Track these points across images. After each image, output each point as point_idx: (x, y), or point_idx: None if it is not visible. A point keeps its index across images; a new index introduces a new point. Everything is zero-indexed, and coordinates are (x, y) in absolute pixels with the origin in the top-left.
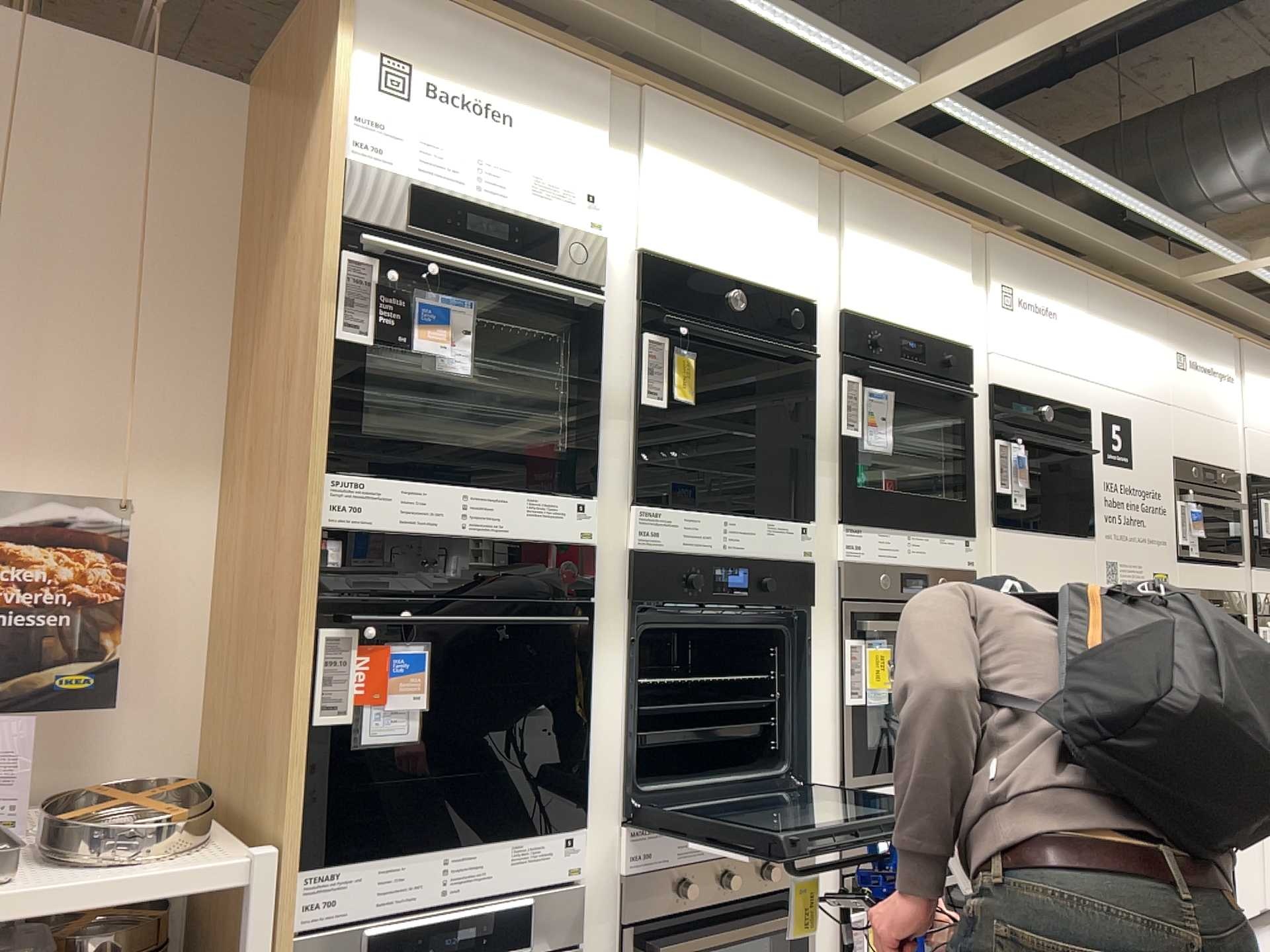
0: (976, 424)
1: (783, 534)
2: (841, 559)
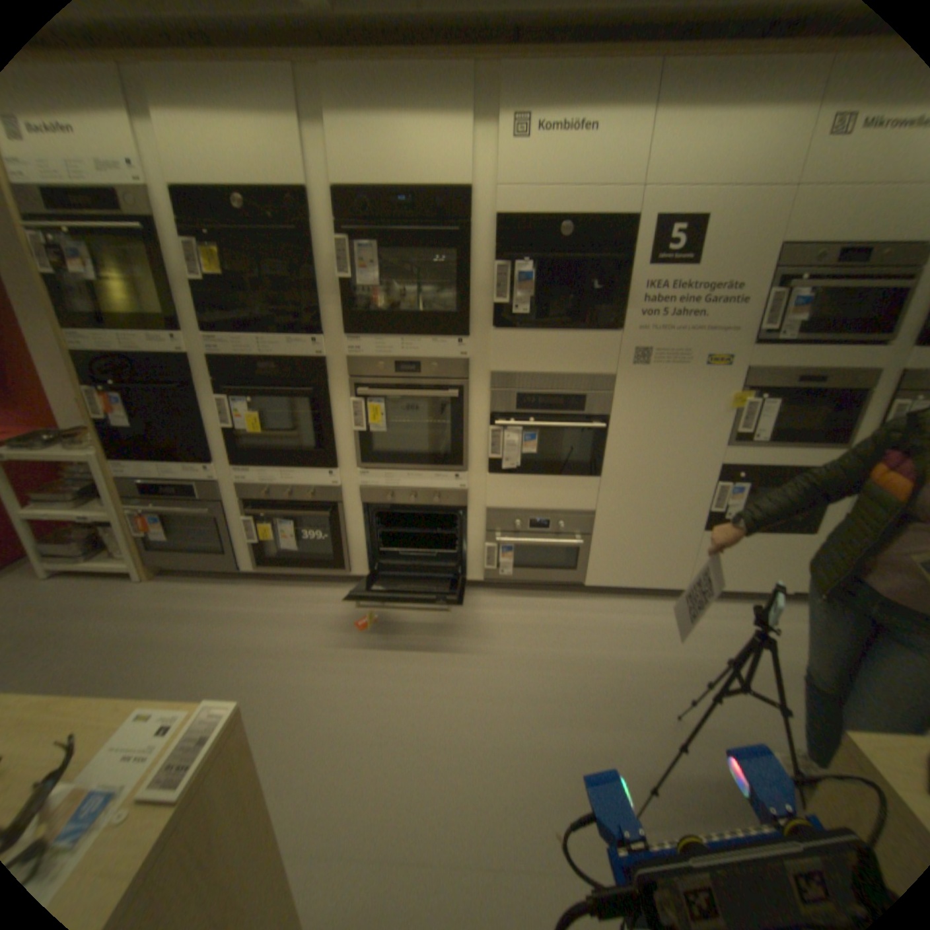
0: (479, 252)
1: (297, 344)
2: (346, 356)
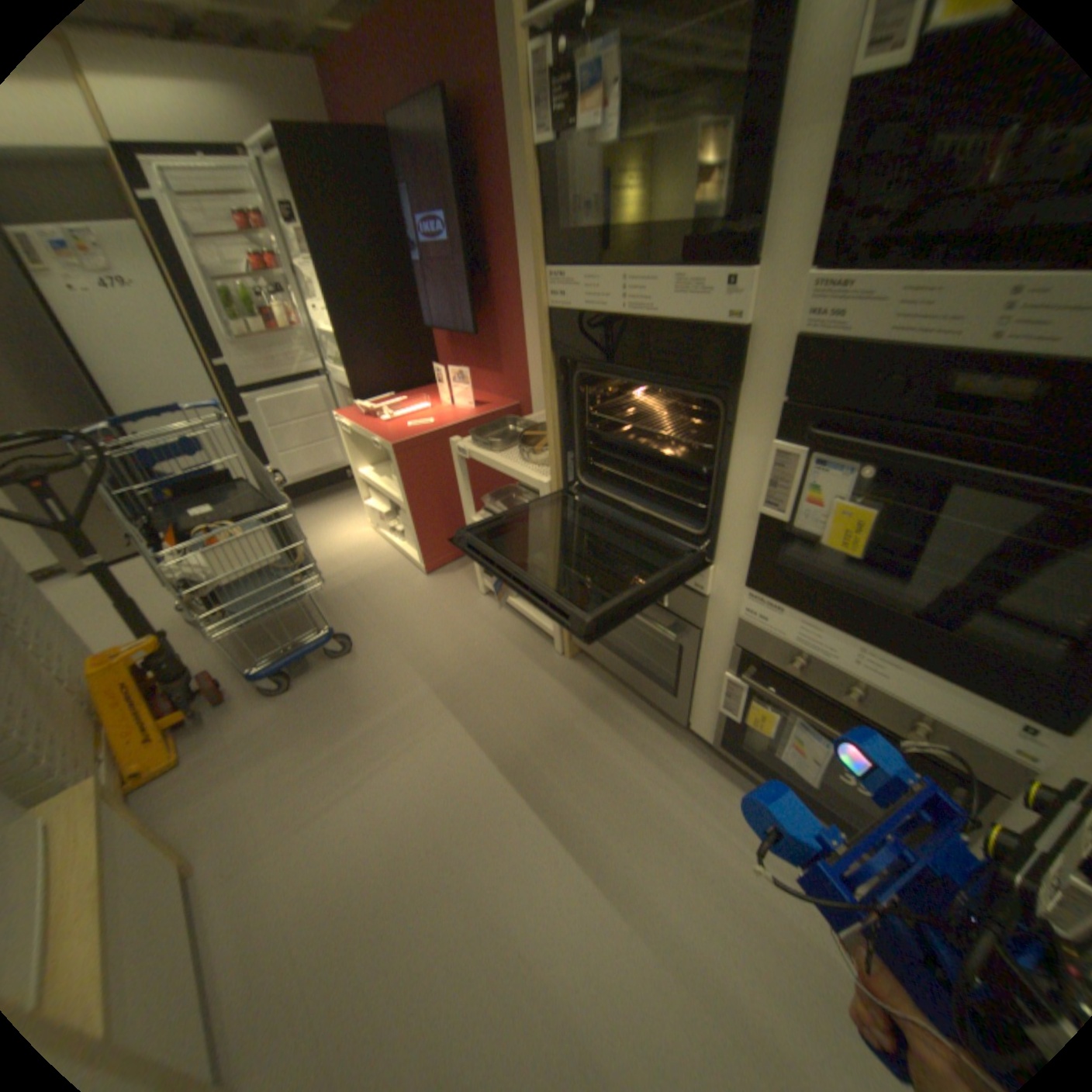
0: None
1: None
2: None
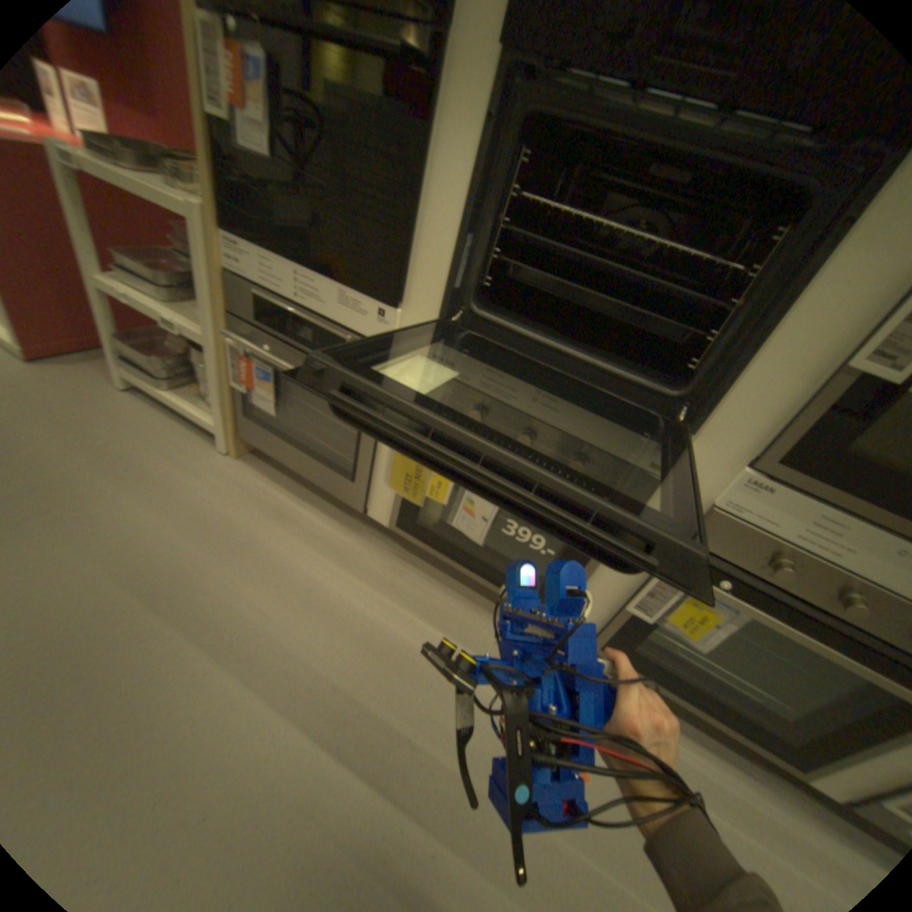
0: None
1: None
2: None
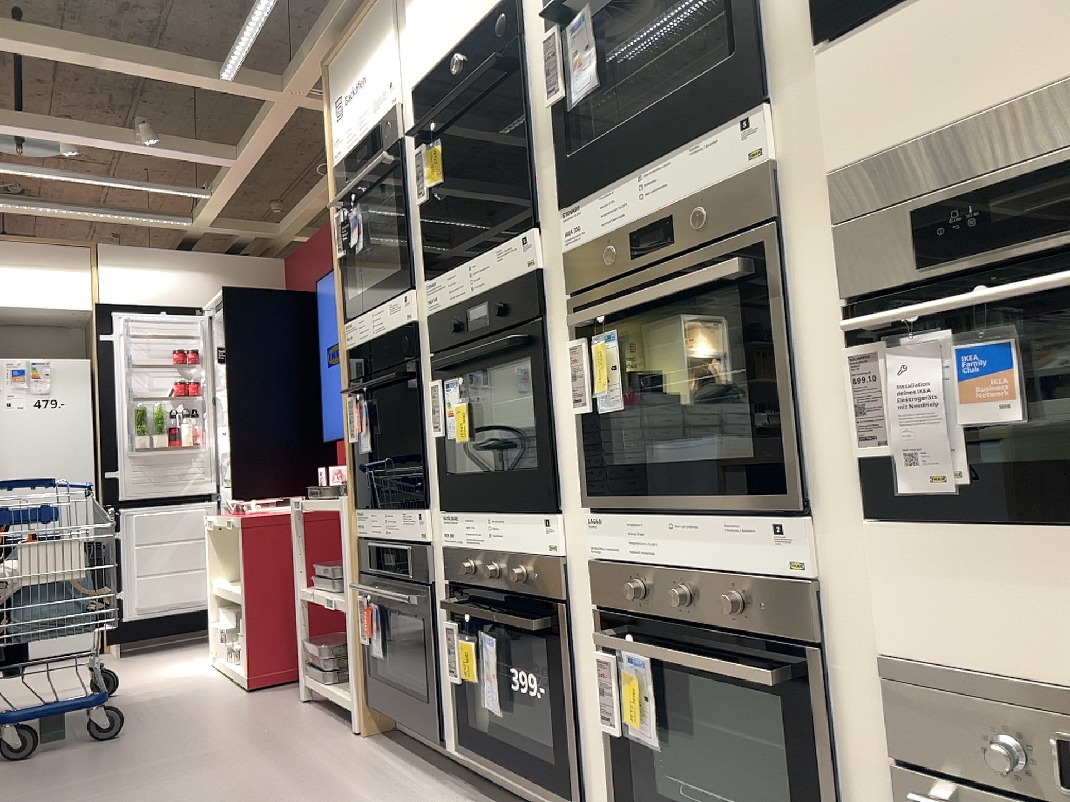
0: None
1: (506, 253)
2: (565, 249)
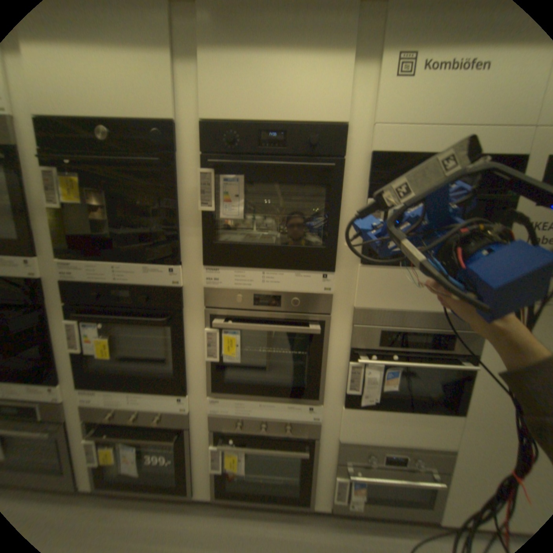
0: (351, 187)
1: (153, 273)
2: (204, 285)
